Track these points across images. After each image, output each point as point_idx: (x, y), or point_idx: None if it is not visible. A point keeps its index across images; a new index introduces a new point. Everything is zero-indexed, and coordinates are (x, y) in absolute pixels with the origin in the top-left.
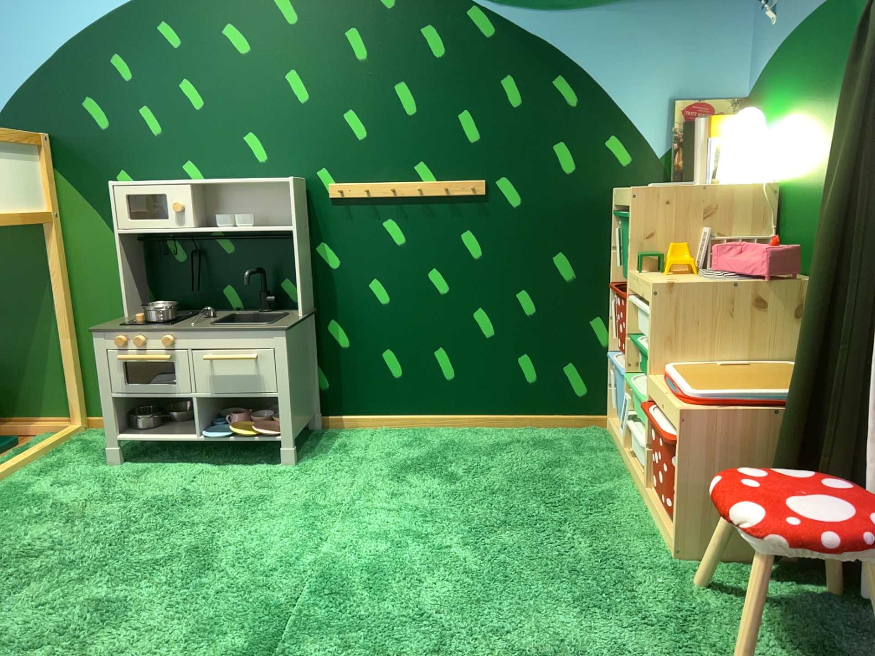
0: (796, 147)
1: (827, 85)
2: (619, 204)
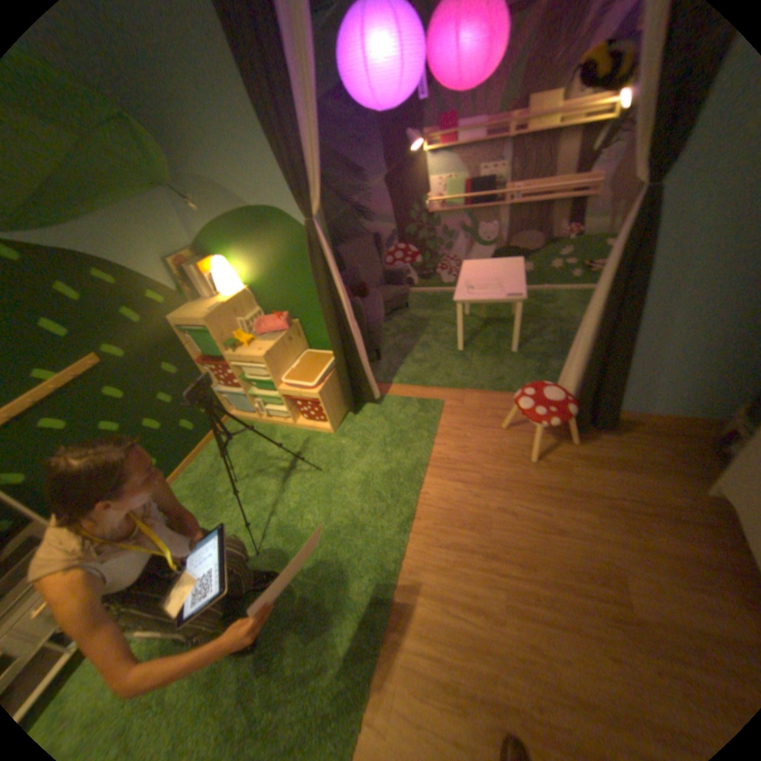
0: (251, 271)
1: (259, 246)
2: (181, 325)
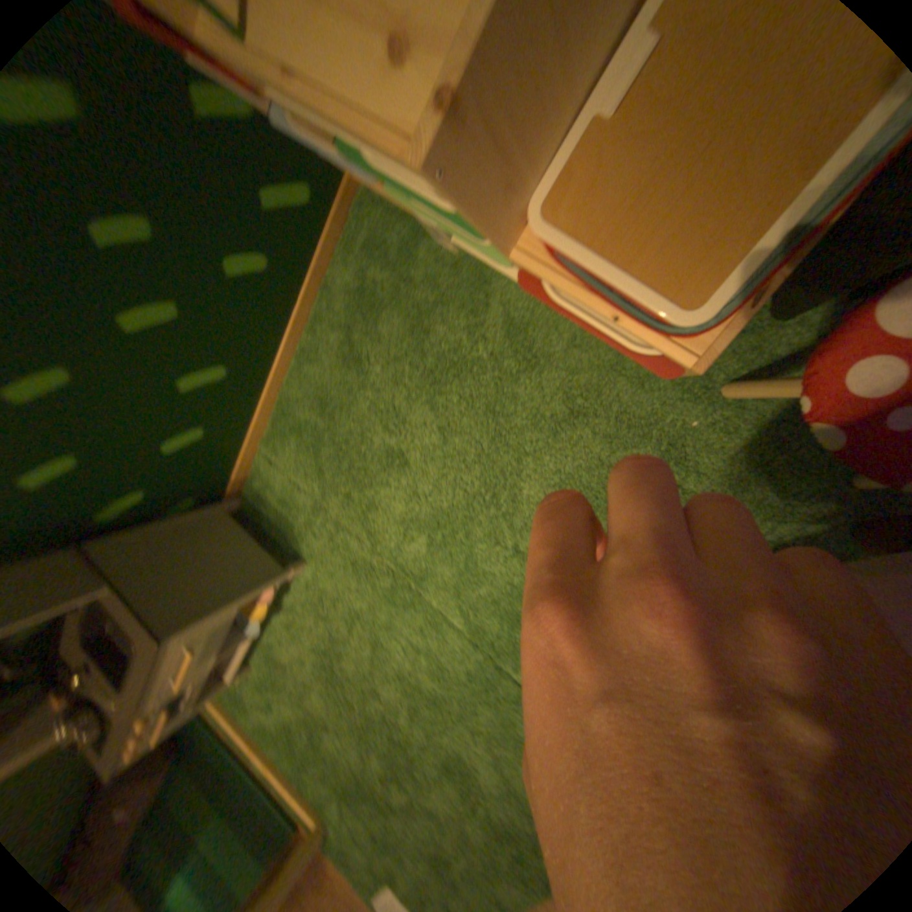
0: None
1: None
2: None
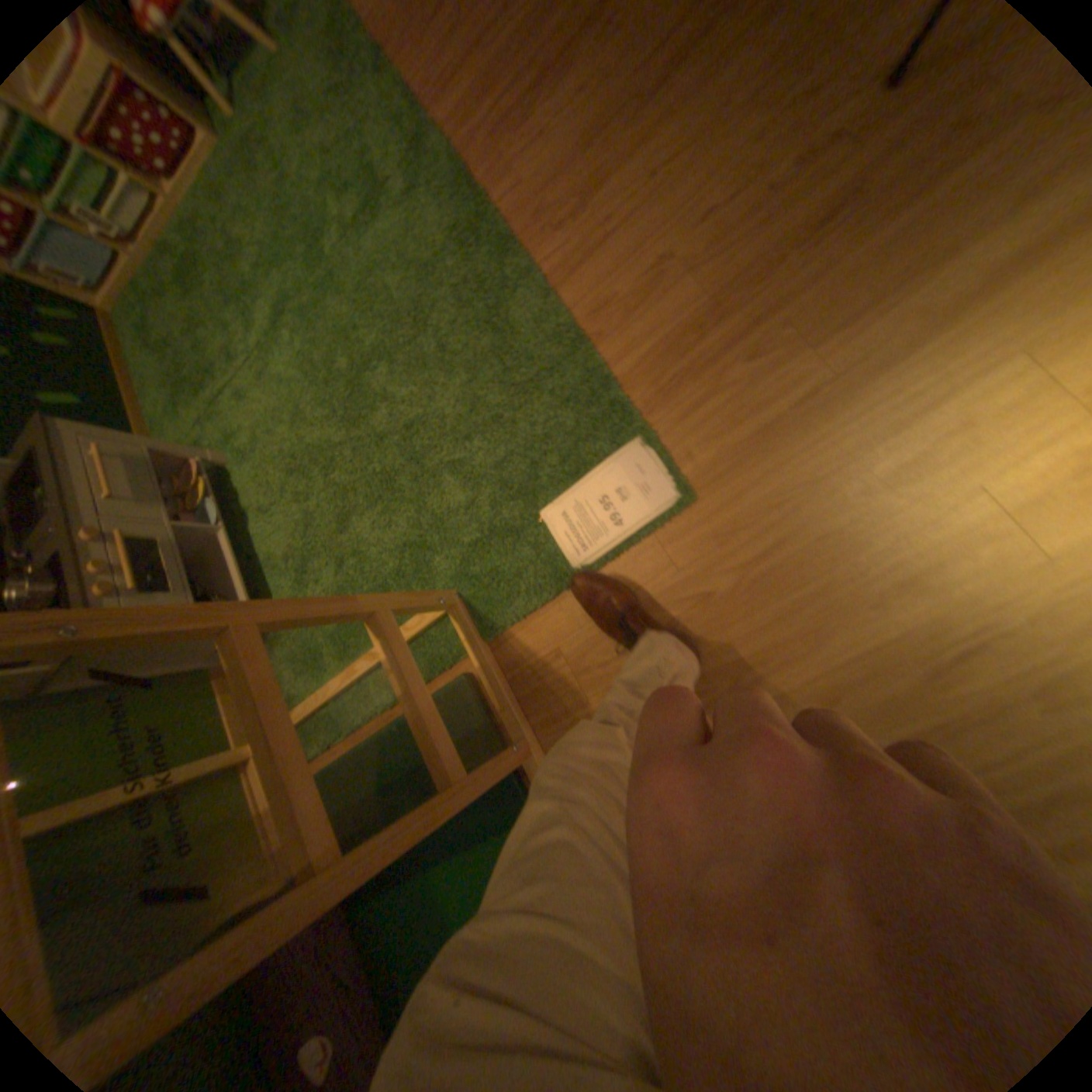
0: None
1: None
2: None
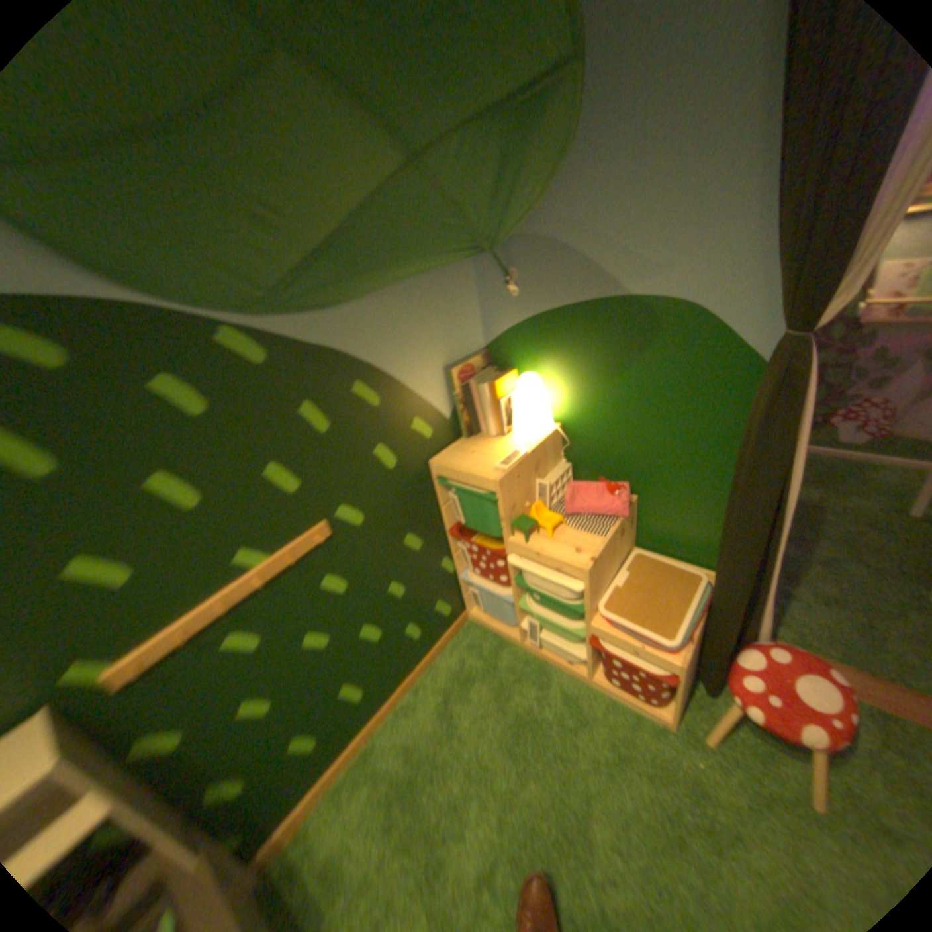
0: (579, 401)
1: (617, 364)
2: (451, 477)
